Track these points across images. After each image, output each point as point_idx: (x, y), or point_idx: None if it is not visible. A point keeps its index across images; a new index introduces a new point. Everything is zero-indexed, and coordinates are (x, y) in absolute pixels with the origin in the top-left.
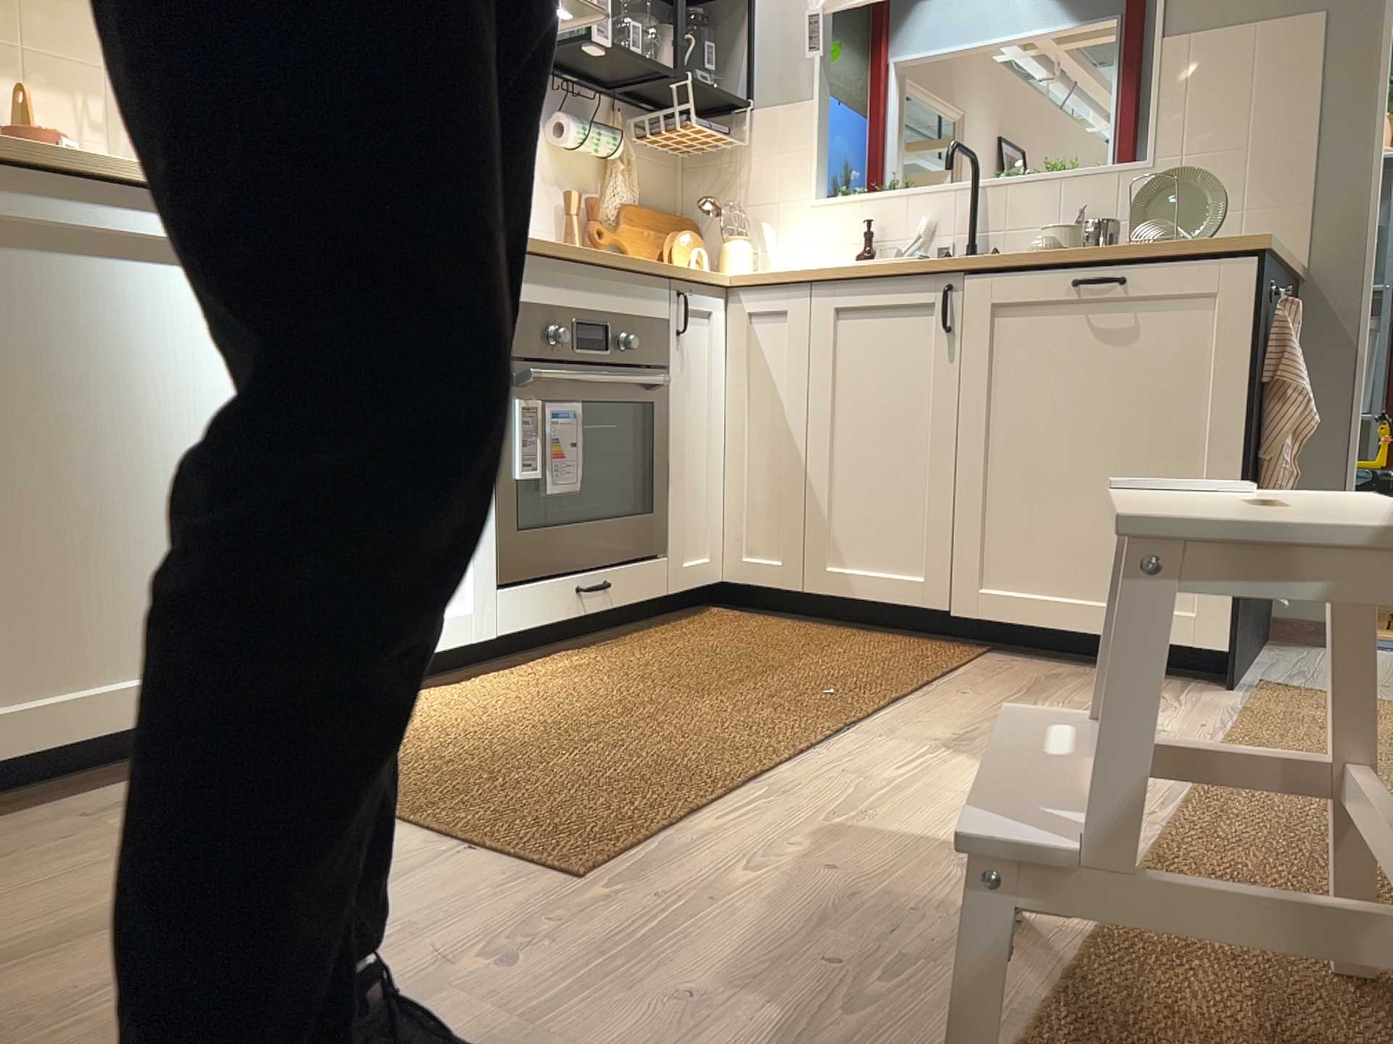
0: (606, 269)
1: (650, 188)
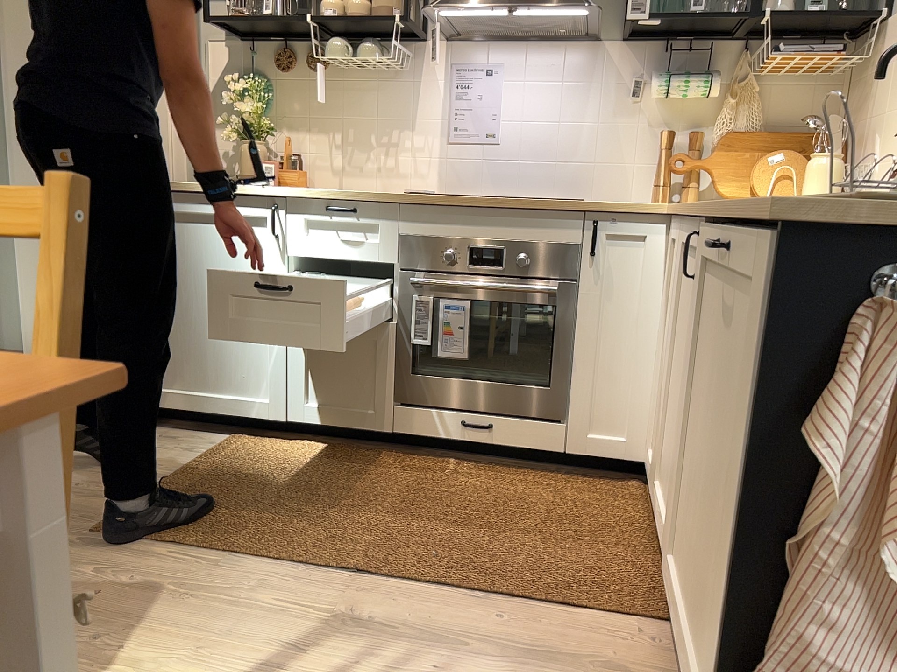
0: (504, 210)
1: (793, 109)
